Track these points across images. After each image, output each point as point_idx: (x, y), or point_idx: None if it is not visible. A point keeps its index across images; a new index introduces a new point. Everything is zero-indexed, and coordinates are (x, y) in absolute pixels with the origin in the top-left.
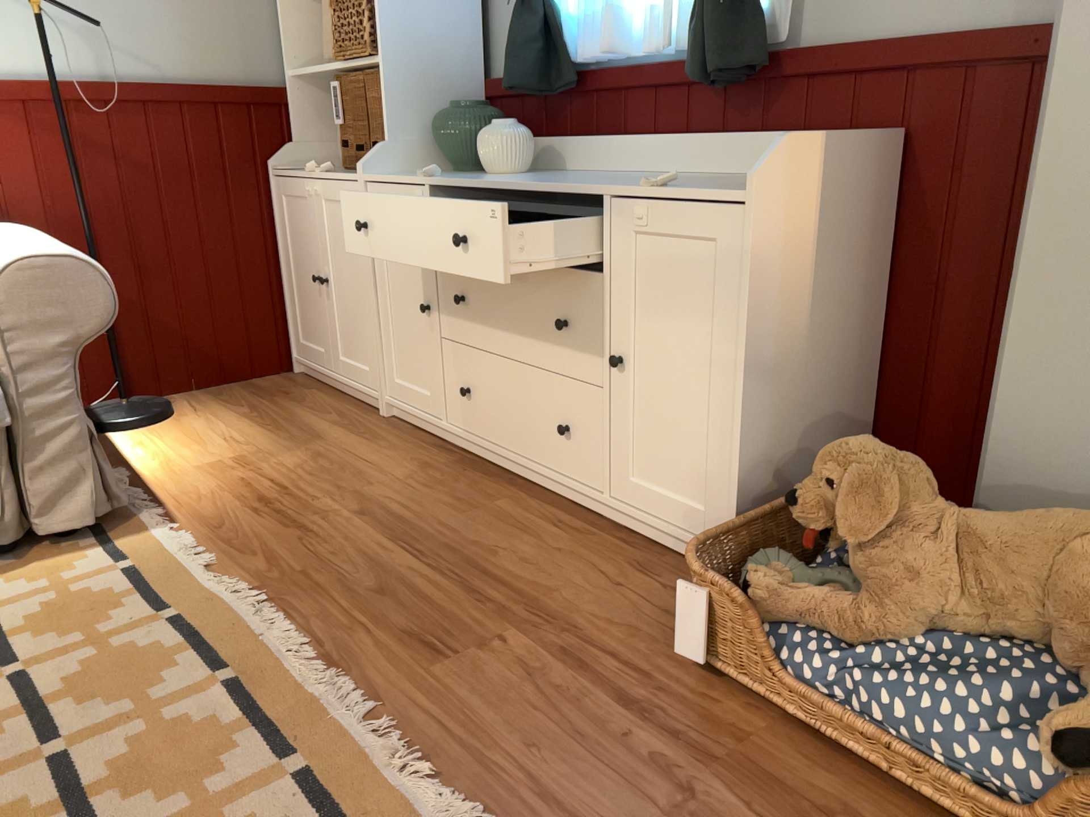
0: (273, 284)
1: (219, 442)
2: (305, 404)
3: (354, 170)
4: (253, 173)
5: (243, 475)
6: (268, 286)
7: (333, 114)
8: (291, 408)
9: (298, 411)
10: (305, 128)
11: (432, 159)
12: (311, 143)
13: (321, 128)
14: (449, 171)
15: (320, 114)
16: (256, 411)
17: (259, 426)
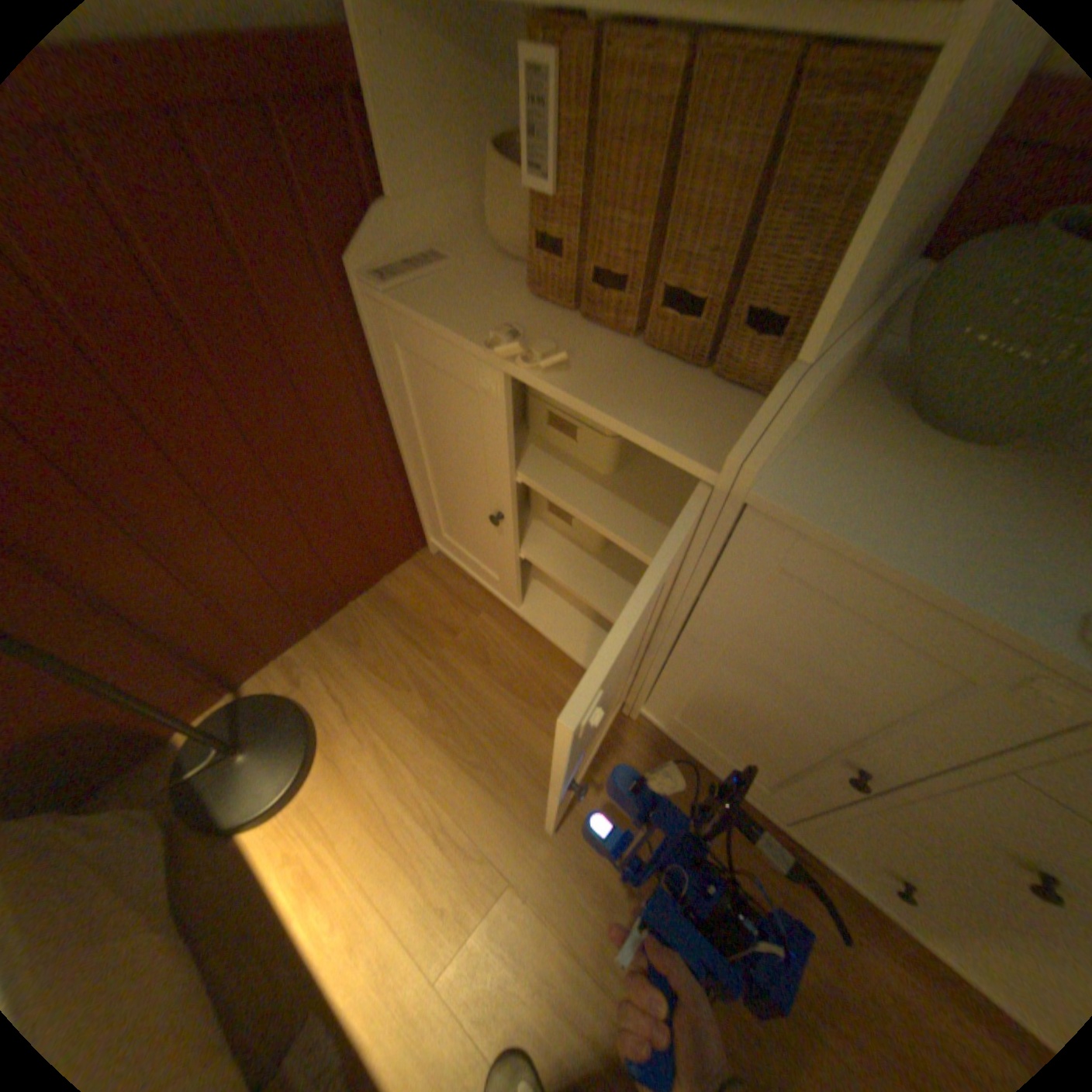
0: (388, 460)
1: (431, 852)
2: (497, 672)
3: (577, 304)
4: (318, 281)
5: (533, 1017)
6: (382, 466)
7: (463, 90)
8: (483, 688)
9: (499, 701)
10: (410, 143)
11: (863, 357)
12: (428, 182)
13: (443, 137)
14: (868, 371)
15: (438, 94)
16: (437, 707)
17: (468, 770)
